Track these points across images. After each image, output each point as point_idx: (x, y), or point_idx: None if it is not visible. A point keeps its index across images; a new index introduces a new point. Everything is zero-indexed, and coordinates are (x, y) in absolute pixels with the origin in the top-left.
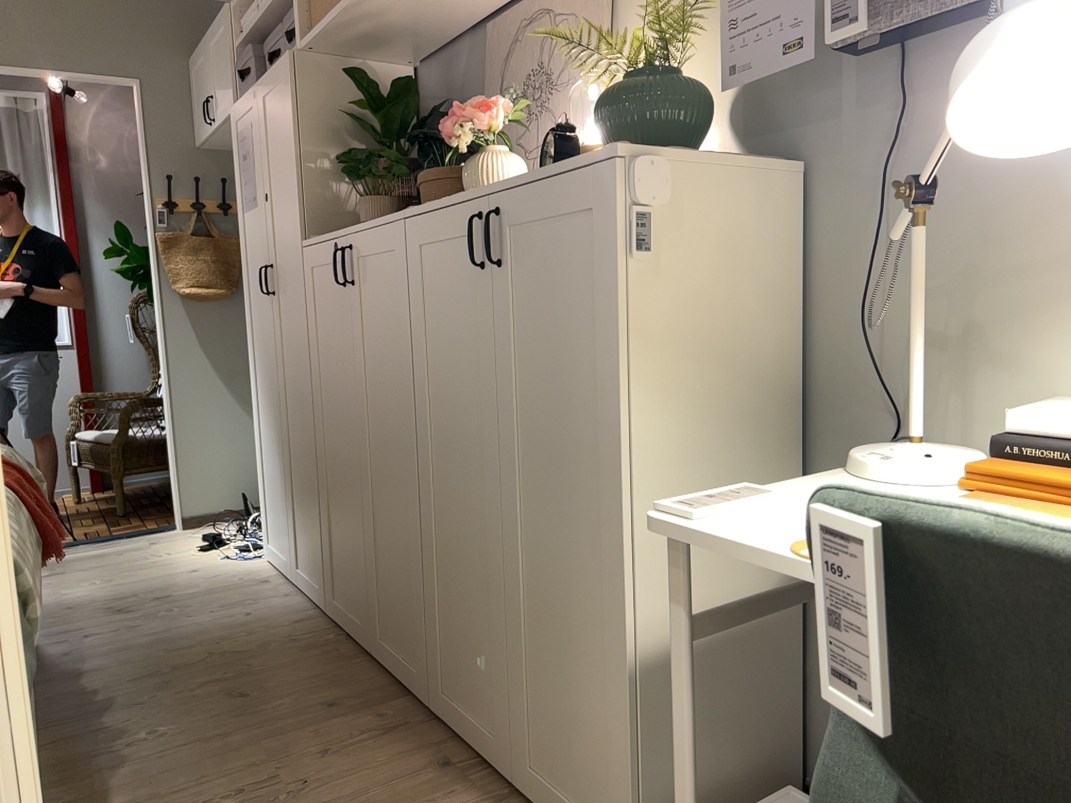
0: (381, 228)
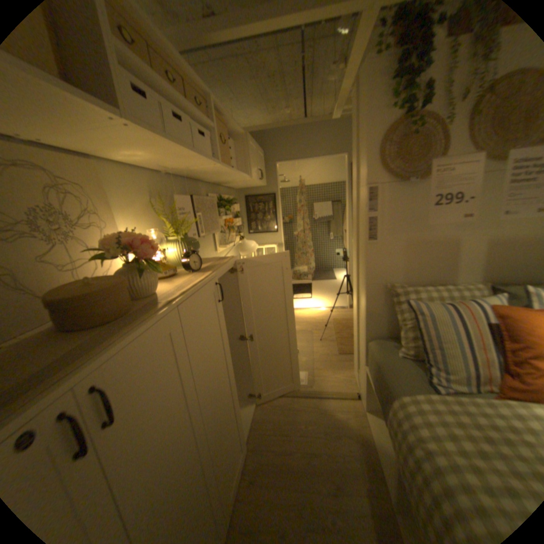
0: (155, 322)
